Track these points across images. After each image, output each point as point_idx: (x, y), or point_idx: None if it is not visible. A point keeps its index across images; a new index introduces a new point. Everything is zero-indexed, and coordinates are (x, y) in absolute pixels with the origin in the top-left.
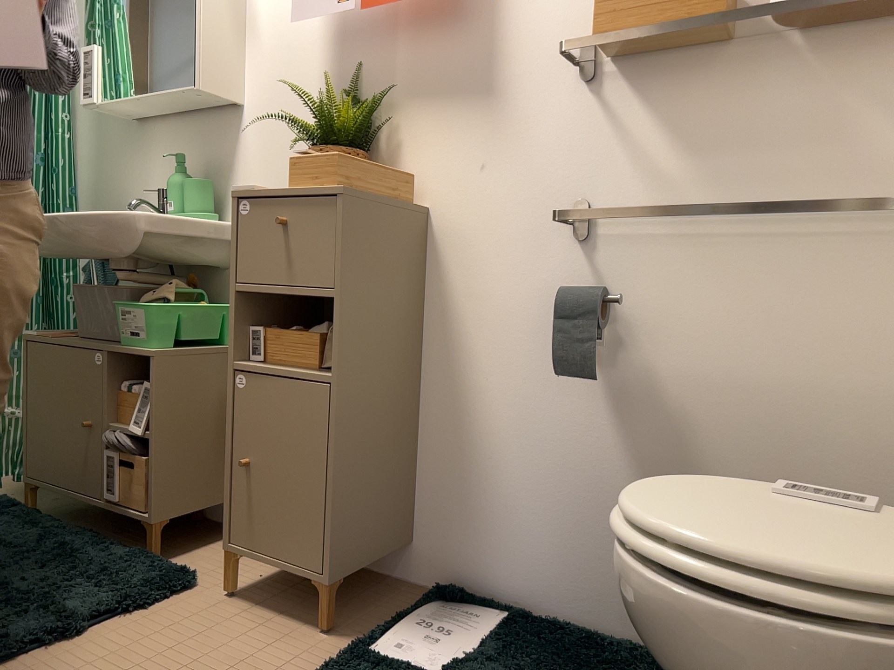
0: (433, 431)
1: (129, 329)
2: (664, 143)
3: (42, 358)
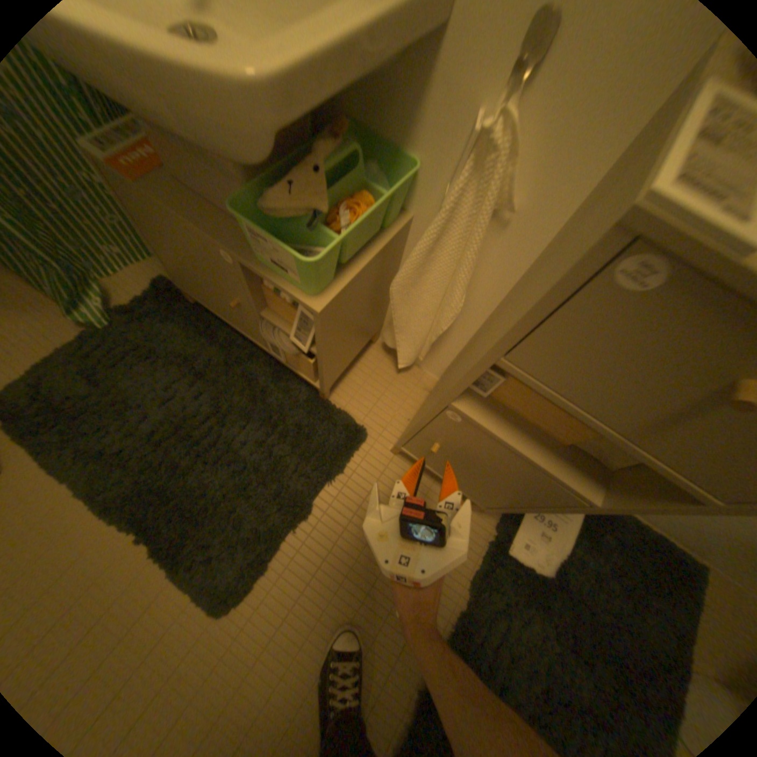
0: None
1: (272, 255)
2: None
3: (136, 199)
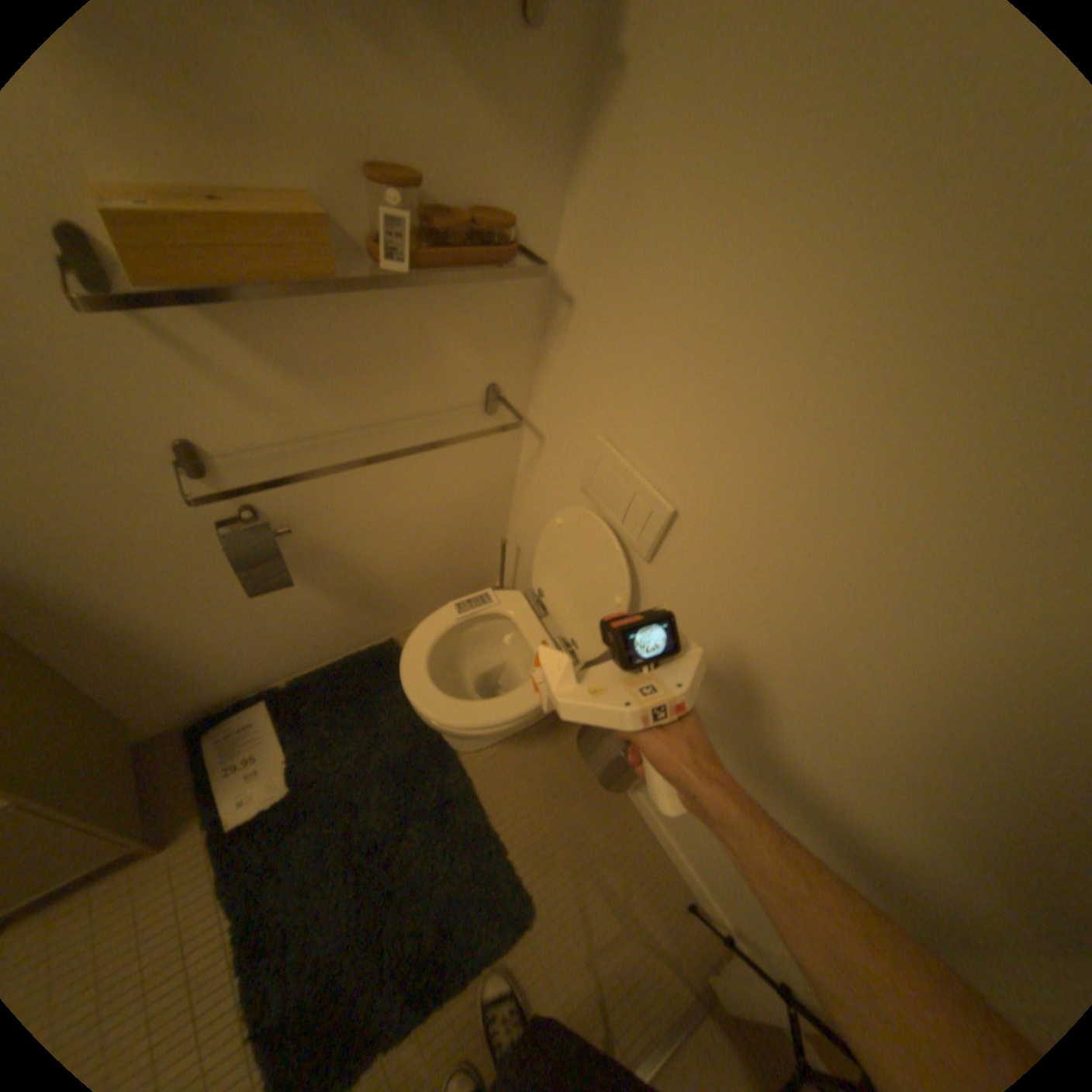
0: (91, 668)
1: None
2: (265, 368)
3: None
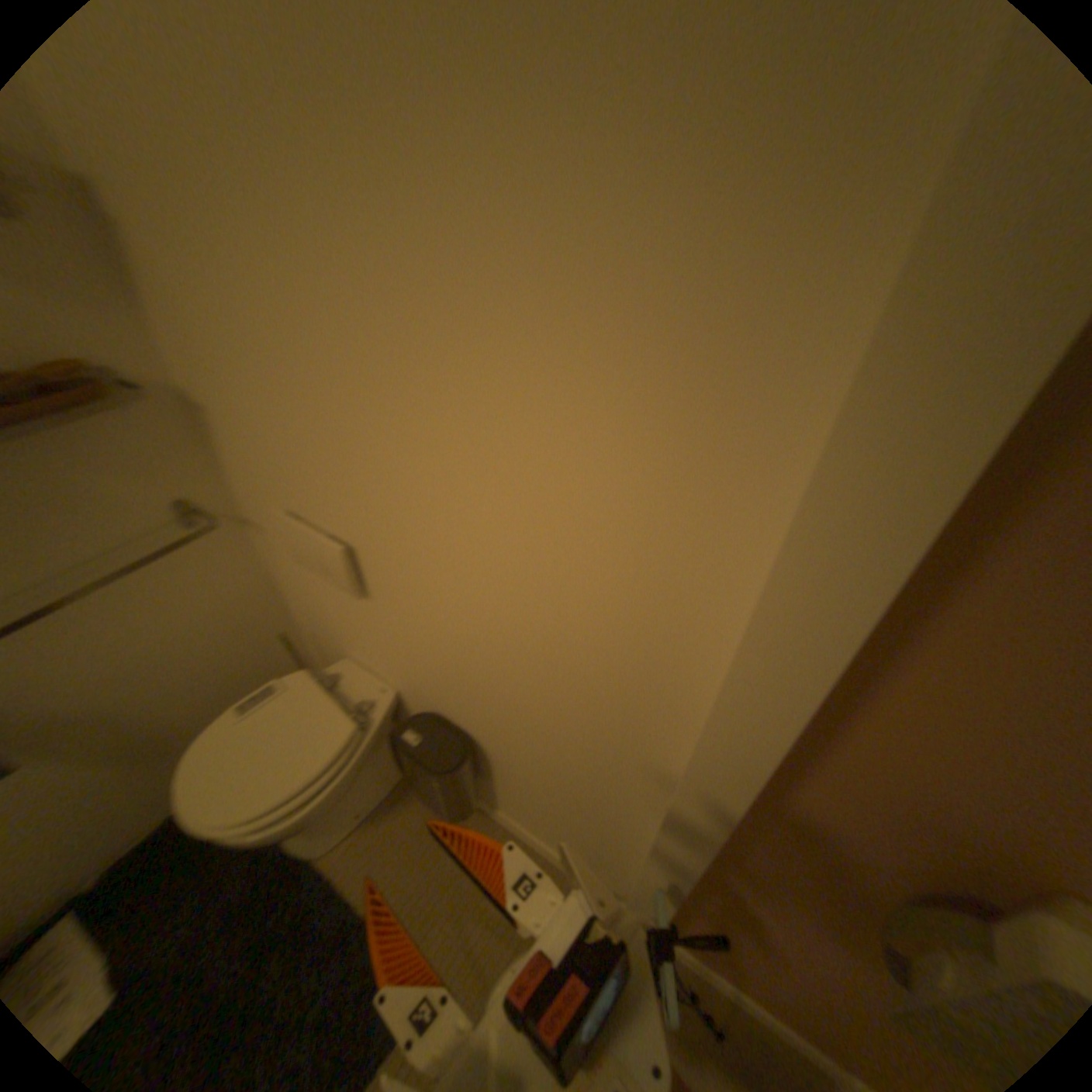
0: None
1: None
2: None
3: None
